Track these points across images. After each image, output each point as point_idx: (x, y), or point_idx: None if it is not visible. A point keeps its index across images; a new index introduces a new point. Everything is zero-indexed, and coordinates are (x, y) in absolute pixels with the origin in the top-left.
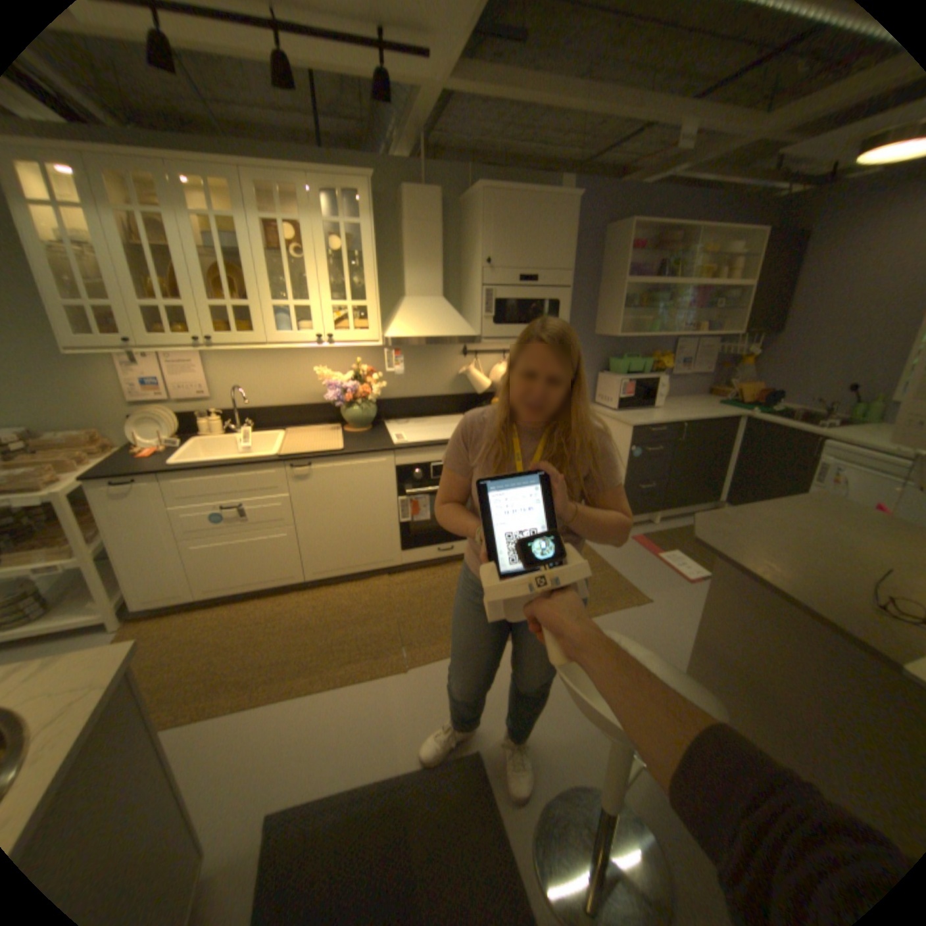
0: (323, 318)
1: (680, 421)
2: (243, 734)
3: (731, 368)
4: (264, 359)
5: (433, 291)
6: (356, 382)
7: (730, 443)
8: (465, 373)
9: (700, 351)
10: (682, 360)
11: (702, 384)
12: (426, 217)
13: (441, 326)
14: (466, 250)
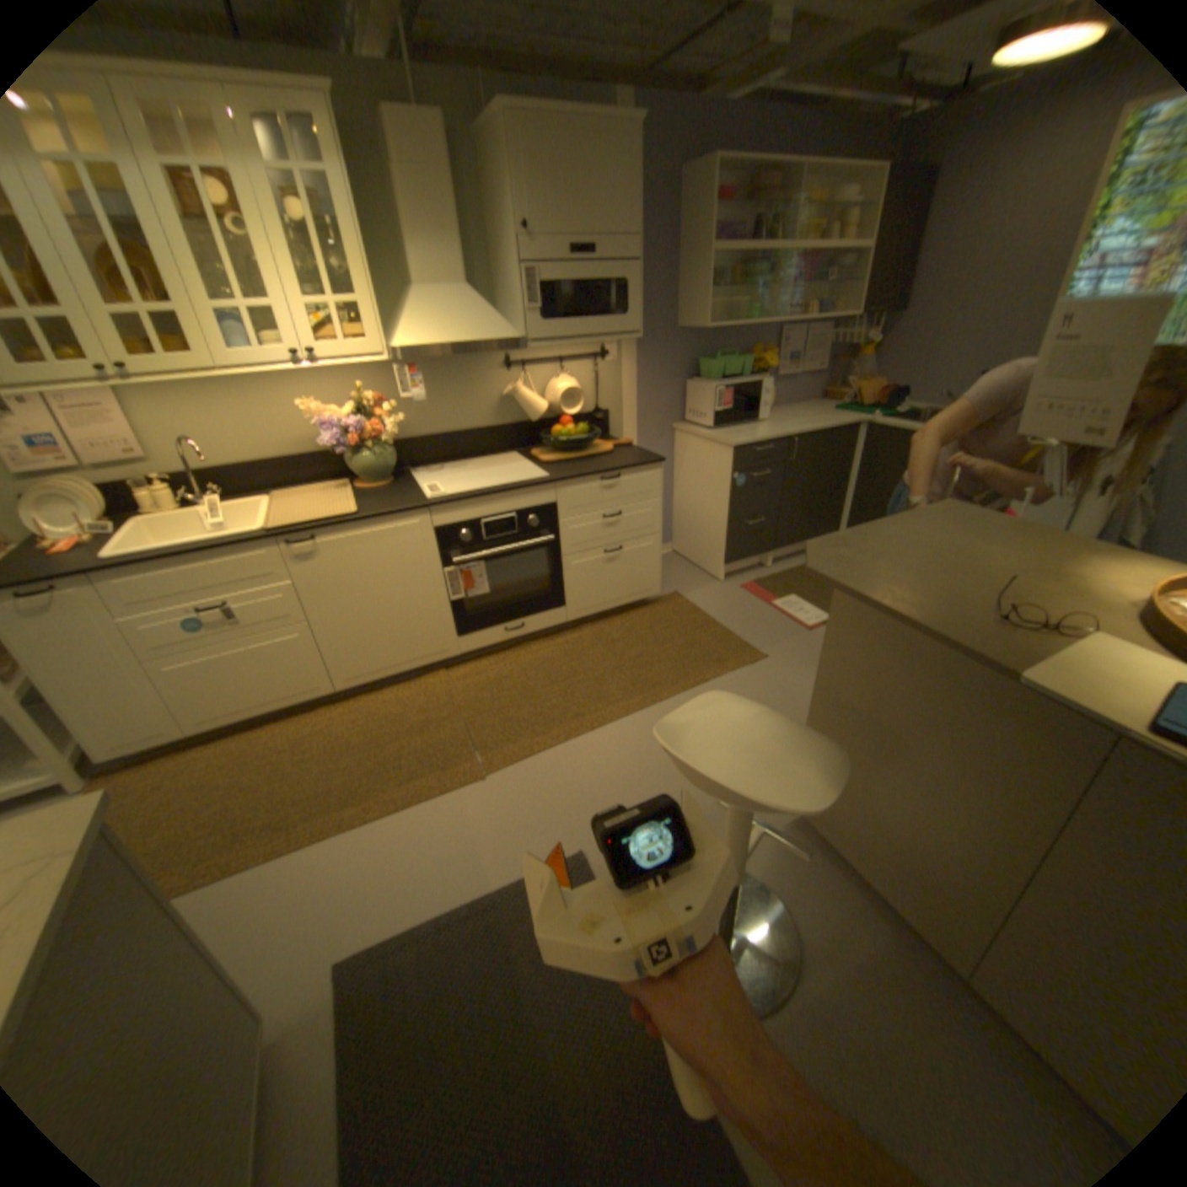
0: (294, 325)
1: (789, 436)
2: (287, 883)
3: (847, 363)
4: (217, 394)
5: (451, 276)
6: (360, 417)
7: (848, 458)
8: (512, 394)
9: (809, 342)
10: (789, 356)
11: (814, 387)
12: (424, 159)
13: (469, 327)
14: (491, 210)
